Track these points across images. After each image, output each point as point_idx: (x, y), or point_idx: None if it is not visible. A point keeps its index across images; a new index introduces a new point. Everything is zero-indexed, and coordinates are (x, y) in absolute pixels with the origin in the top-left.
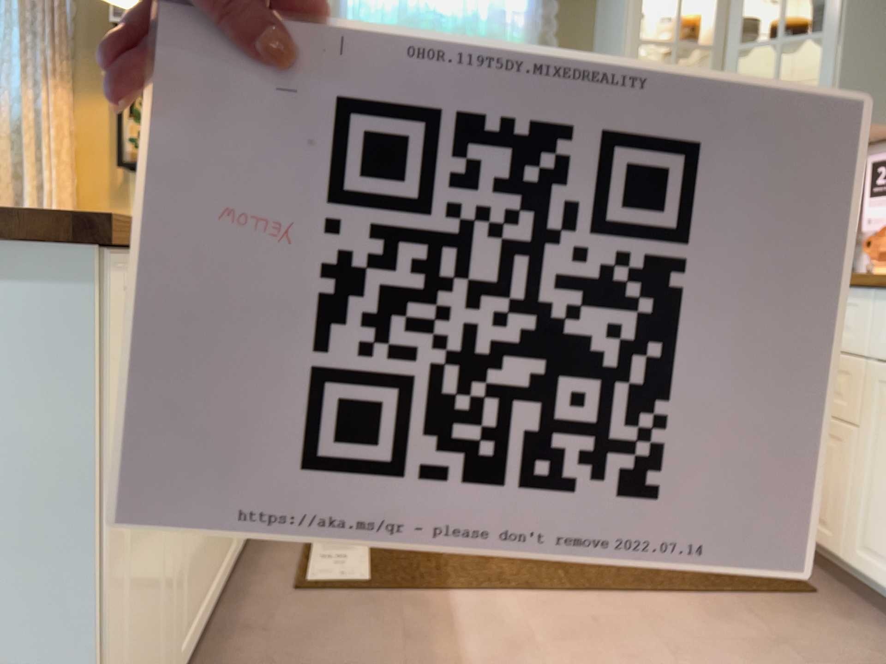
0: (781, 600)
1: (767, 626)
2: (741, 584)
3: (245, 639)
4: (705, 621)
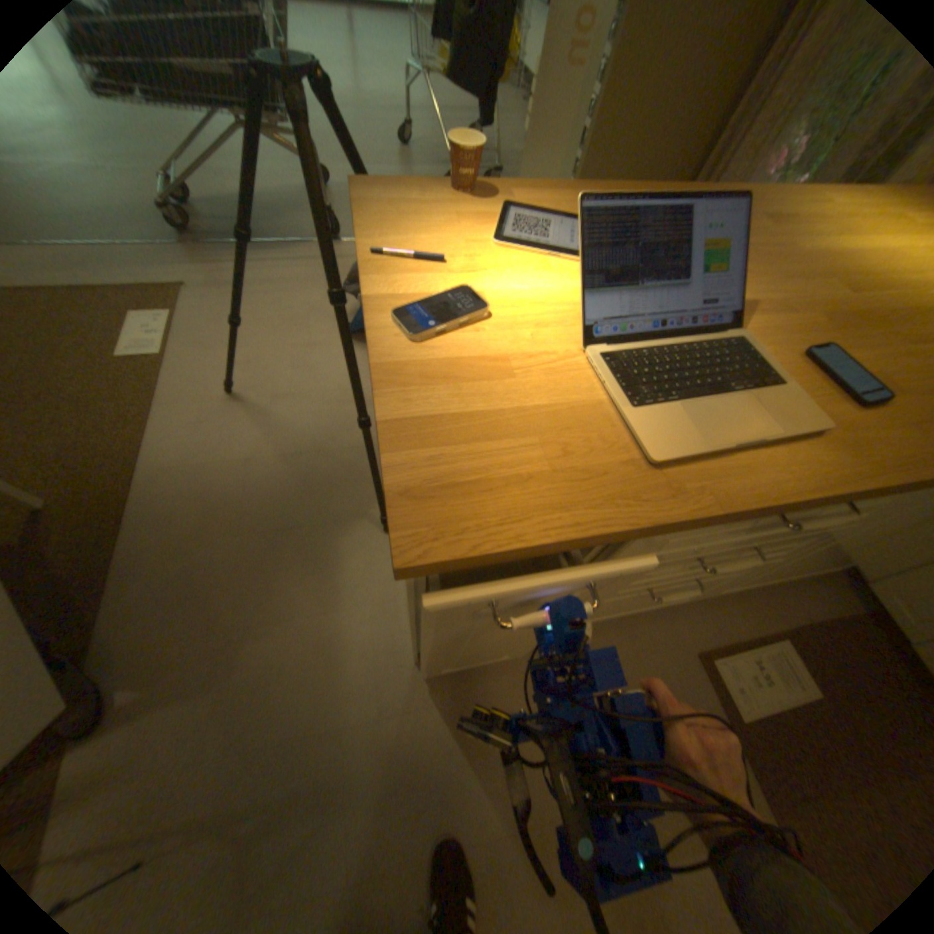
0: None
1: None
2: None
3: (630, 646)
4: None
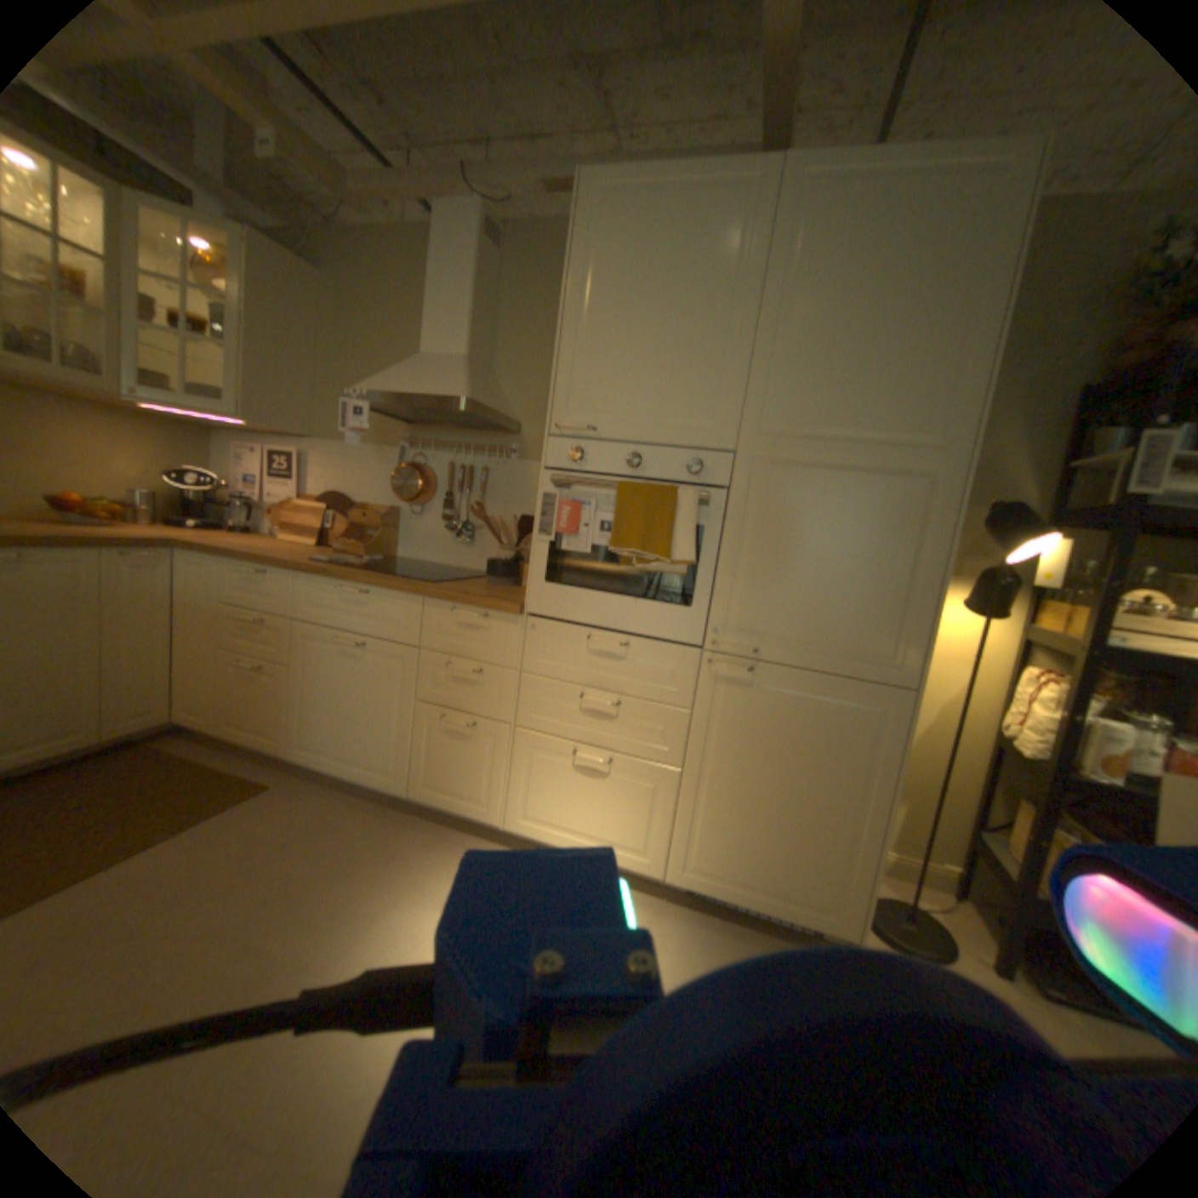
0: (240, 807)
1: (236, 834)
2: (205, 809)
3: None
4: (184, 857)
